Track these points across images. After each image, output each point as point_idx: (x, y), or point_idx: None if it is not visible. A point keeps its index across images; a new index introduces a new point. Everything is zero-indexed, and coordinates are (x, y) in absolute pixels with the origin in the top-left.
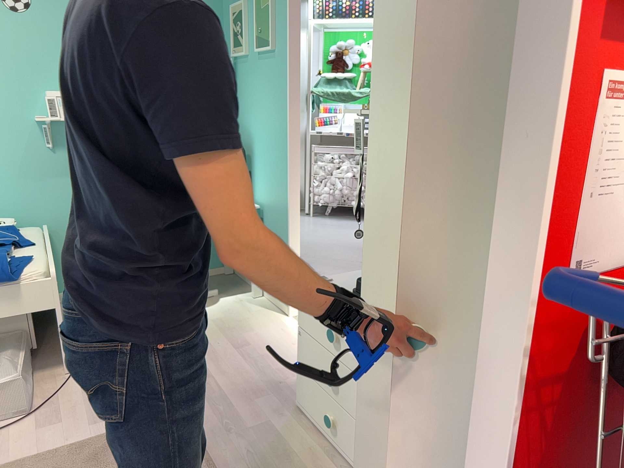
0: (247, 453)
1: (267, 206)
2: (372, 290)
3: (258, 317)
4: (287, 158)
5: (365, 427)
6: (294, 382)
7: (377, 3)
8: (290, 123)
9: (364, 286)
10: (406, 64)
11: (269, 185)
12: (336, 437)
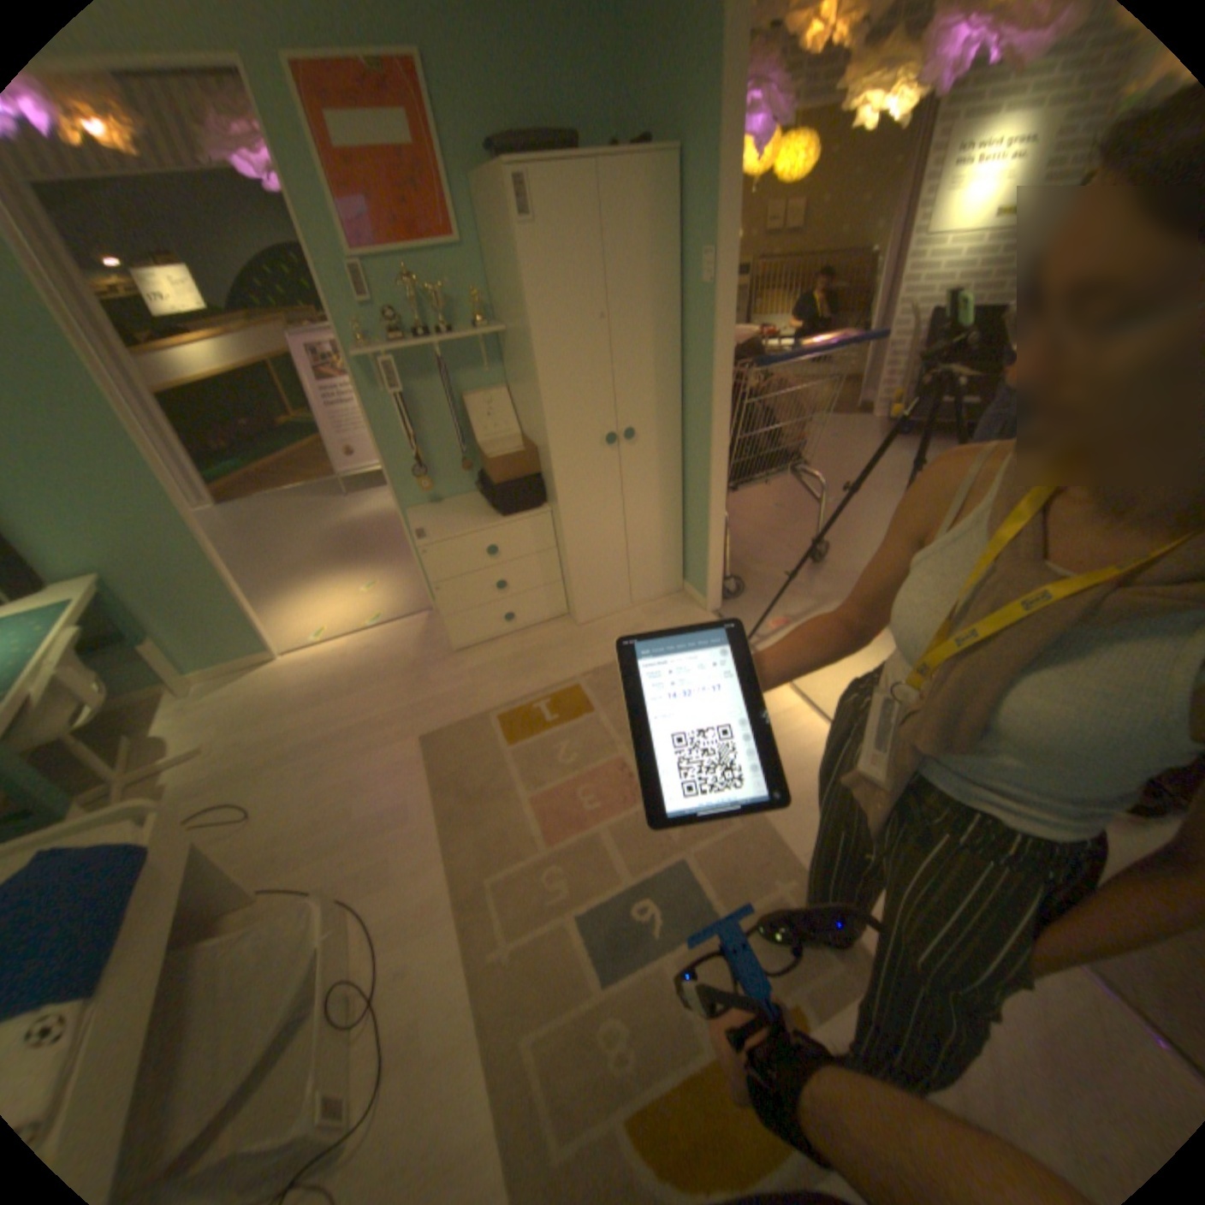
0: (504, 681)
1: (116, 566)
2: (563, 469)
3: (251, 688)
4: (144, 468)
5: (576, 563)
6: (417, 655)
7: (519, 248)
8: (122, 412)
9: (554, 471)
10: (563, 296)
11: (101, 532)
12: (516, 622)
